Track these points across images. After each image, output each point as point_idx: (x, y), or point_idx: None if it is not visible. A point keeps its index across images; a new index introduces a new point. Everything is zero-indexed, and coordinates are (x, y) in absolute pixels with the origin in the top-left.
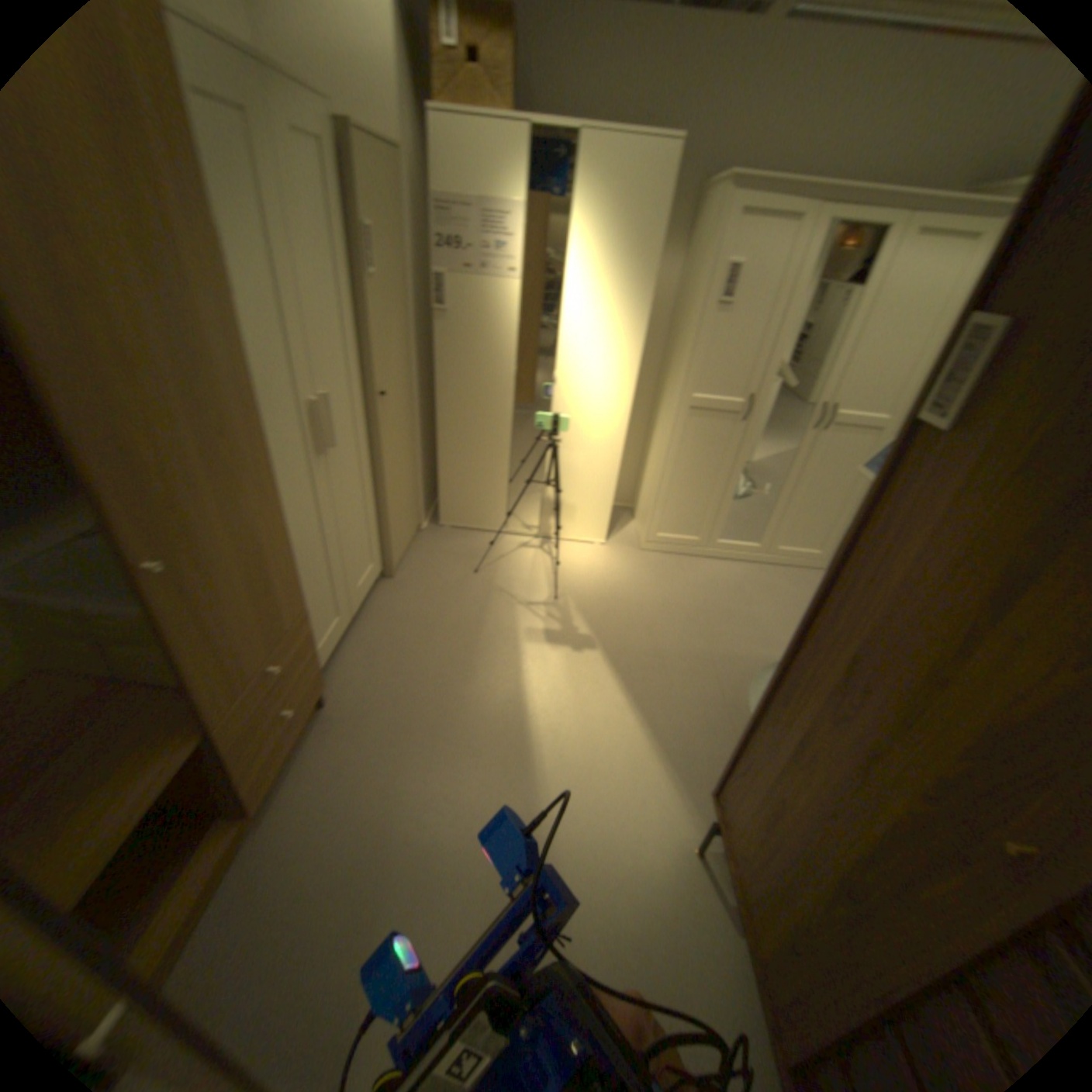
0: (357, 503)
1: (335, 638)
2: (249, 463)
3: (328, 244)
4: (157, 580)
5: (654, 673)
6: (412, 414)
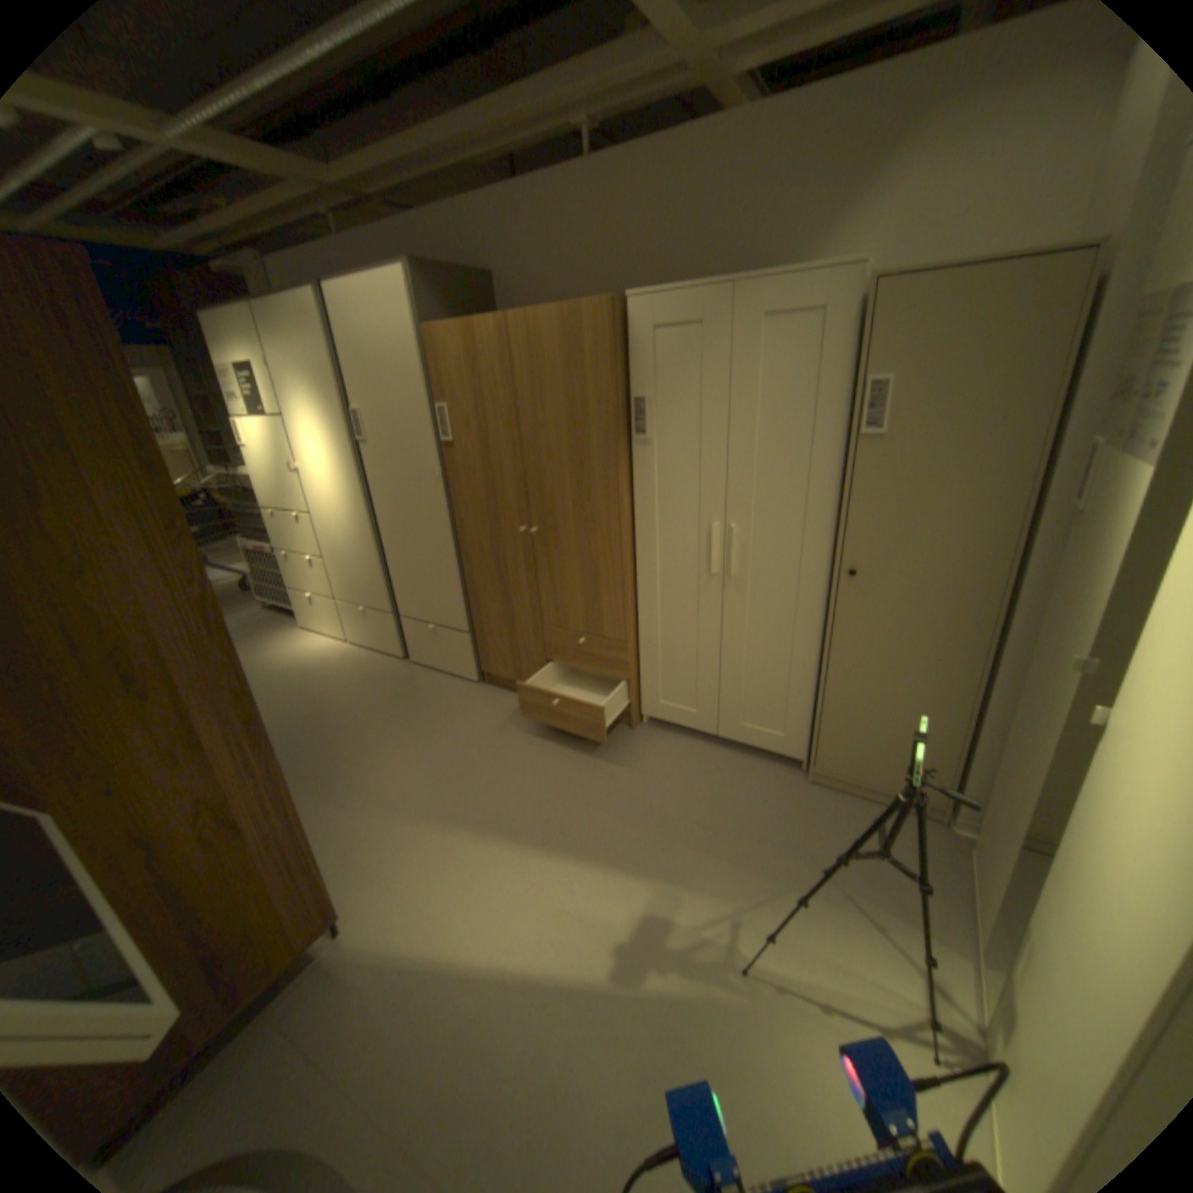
0: (770, 651)
1: (683, 719)
2: (601, 523)
3: (800, 404)
4: (538, 538)
5: (529, 1057)
6: (969, 645)
